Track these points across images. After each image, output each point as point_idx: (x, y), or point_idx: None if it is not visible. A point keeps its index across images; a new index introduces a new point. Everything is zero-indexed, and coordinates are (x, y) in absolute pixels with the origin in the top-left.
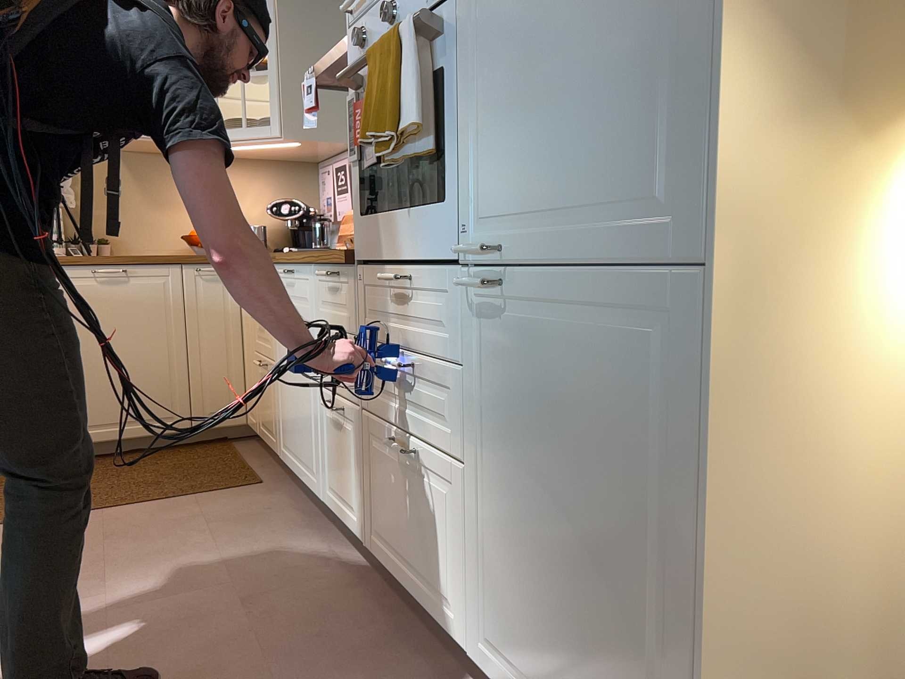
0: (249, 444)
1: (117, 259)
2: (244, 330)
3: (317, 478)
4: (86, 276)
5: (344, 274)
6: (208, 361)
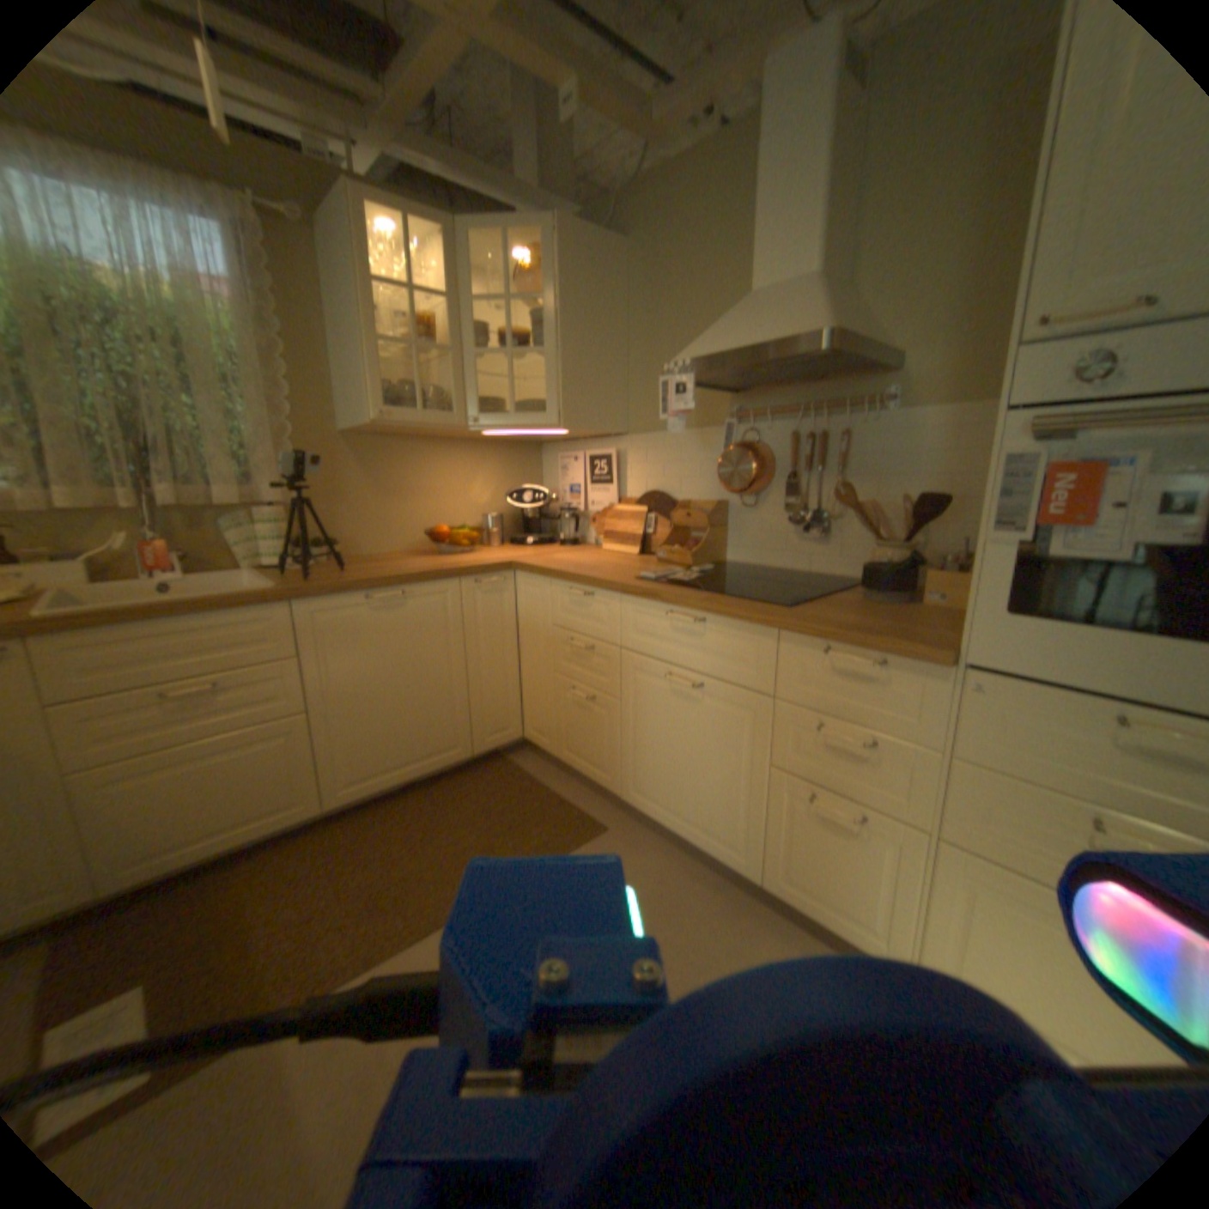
0: (525, 759)
1: (392, 580)
2: (526, 644)
3: (744, 856)
4: (356, 605)
5: (906, 667)
6: (486, 682)
